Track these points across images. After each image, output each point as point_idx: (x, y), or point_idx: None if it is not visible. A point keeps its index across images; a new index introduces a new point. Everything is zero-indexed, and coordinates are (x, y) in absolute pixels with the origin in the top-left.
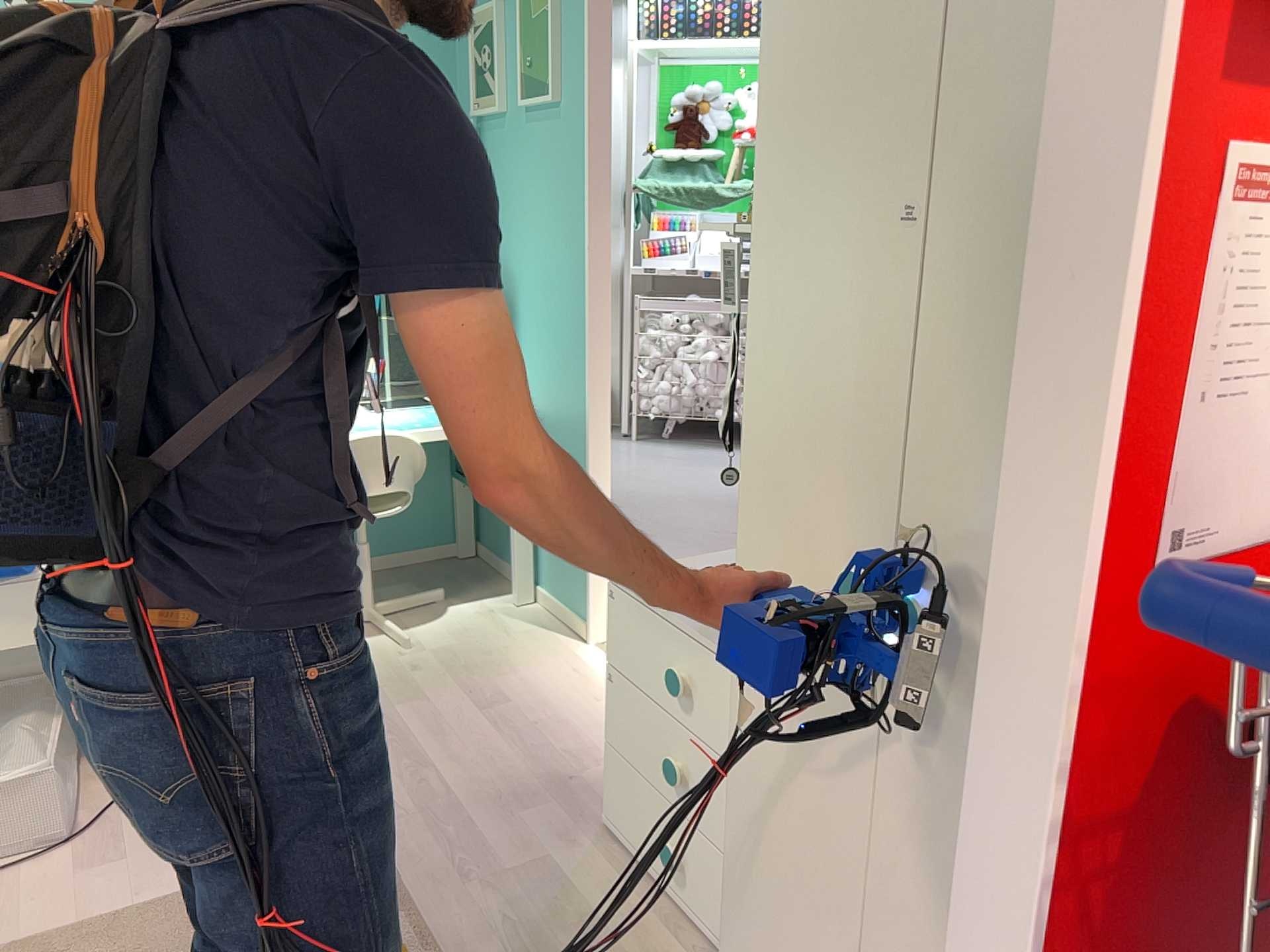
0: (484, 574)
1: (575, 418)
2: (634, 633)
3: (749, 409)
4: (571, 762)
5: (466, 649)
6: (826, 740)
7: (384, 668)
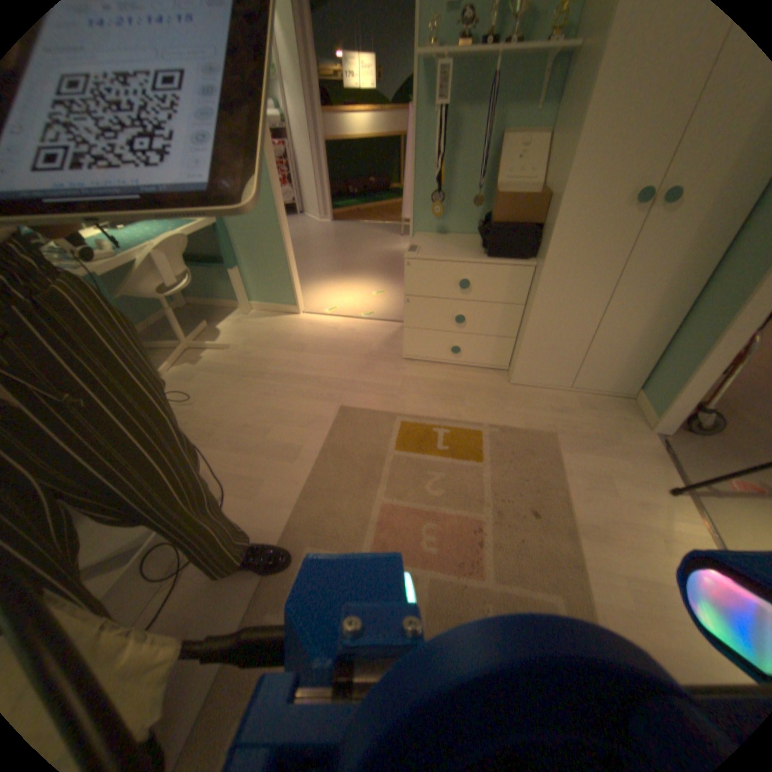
0: (204, 308)
1: (262, 203)
2: (427, 275)
3: (584, 133)
4: (361, 349)
5: (254, 336)
6: (599, 260)
7: (233, 359)
